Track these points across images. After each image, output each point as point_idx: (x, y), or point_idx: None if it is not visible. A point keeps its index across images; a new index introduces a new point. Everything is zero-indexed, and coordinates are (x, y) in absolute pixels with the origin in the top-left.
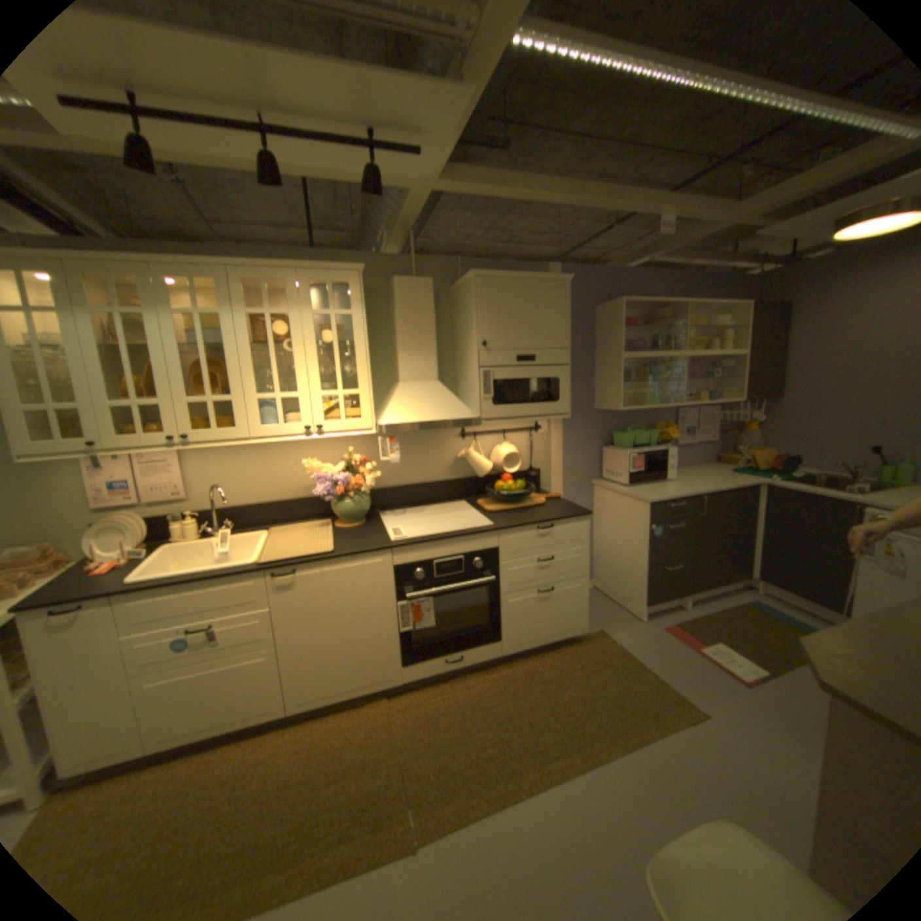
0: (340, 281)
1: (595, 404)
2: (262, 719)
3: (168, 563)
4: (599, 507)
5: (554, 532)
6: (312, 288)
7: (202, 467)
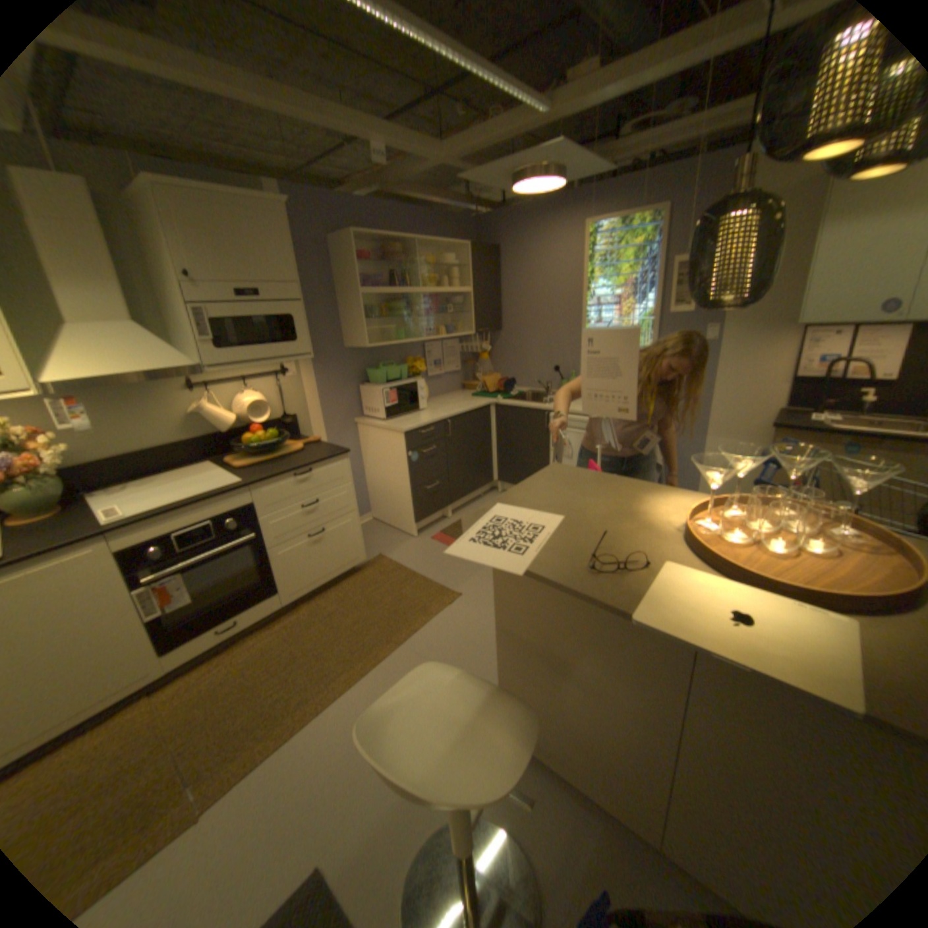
0: None
1: (344, 341)
2: None
3: None
4: (365, 443)
5: (313, 476)
6: None
7: None
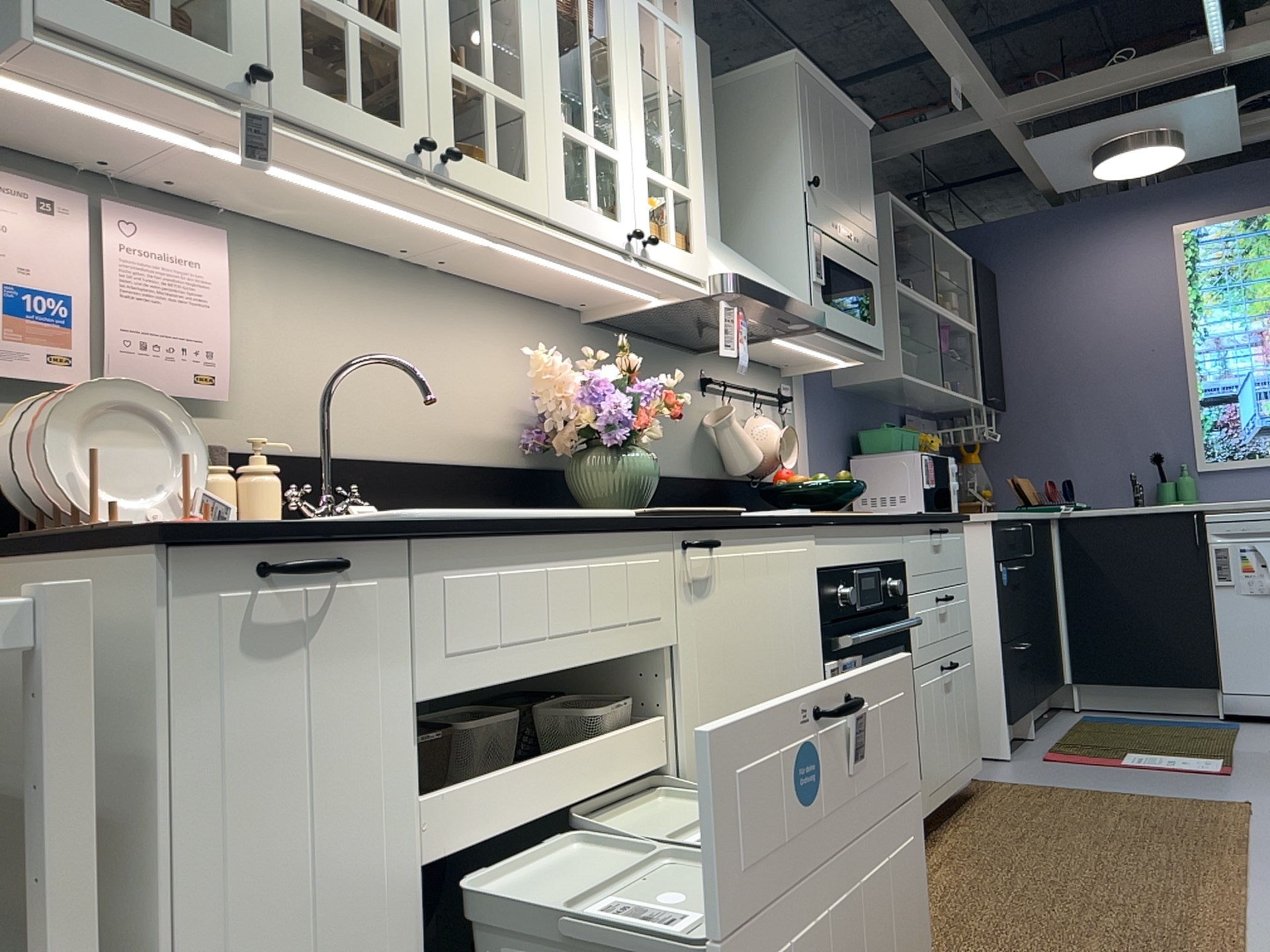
0: None
1: (835, 377)
2: None
3: None
4: None
5: (944, 544)
6: None
7: (268, 316)
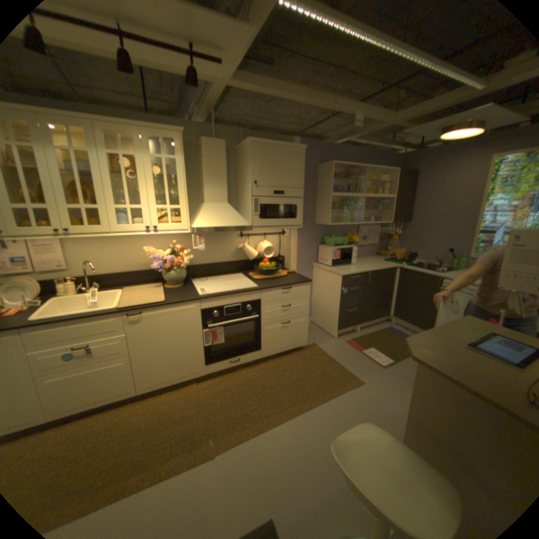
0: (168, 136)
1: (315, 220)
2: (121, 397)
3: (55, 309)
4: (315, 277)
5: (291, 291)
6: (148, 139)
7: (76, 249)
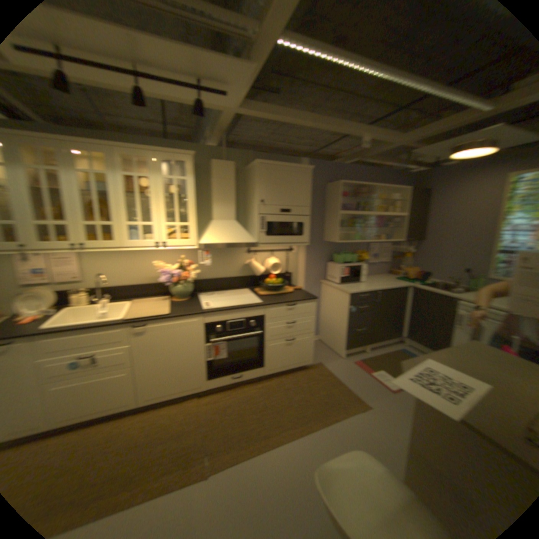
0: (182, 160)
1: (325, 238)
2: (126, 407)
3: (72, 317)
4: (325, 295)
5: (297, 308)
6: (165, 162)
7: (95, 262)
